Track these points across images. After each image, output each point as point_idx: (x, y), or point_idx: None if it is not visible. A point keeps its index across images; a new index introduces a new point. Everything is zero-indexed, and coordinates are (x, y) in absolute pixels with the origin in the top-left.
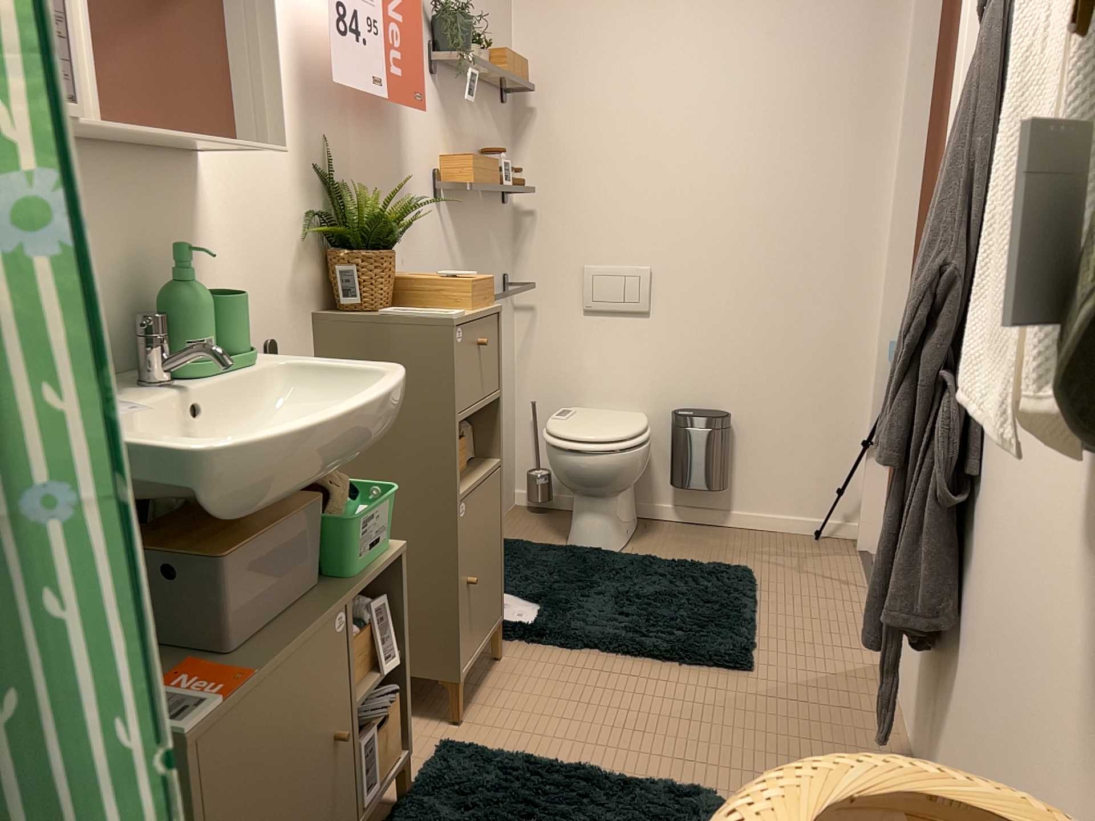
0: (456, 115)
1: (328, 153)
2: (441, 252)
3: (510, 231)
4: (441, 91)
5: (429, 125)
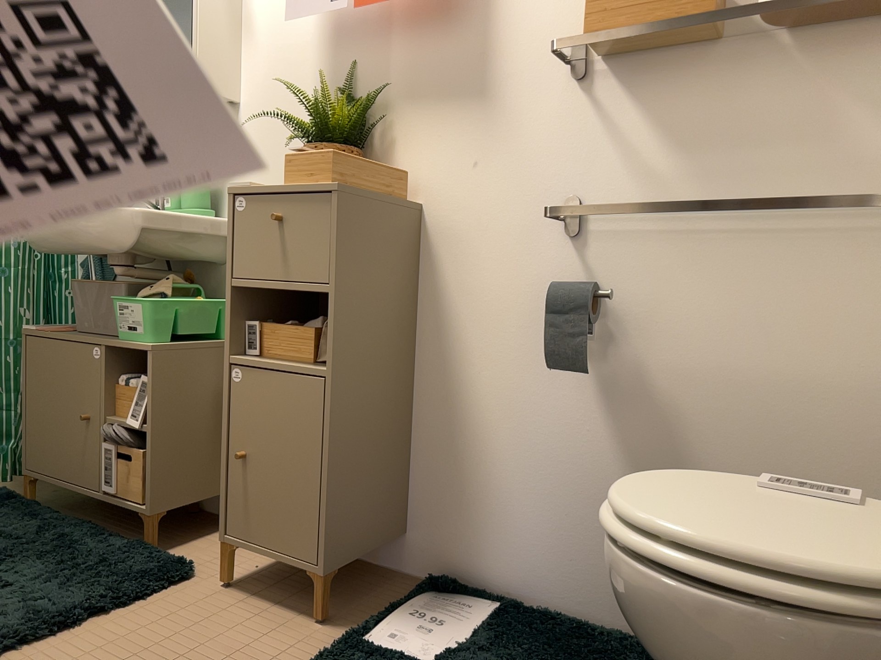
0: None
1: (353, 76)
2: (578, 149)
3: None
4: None
5: None
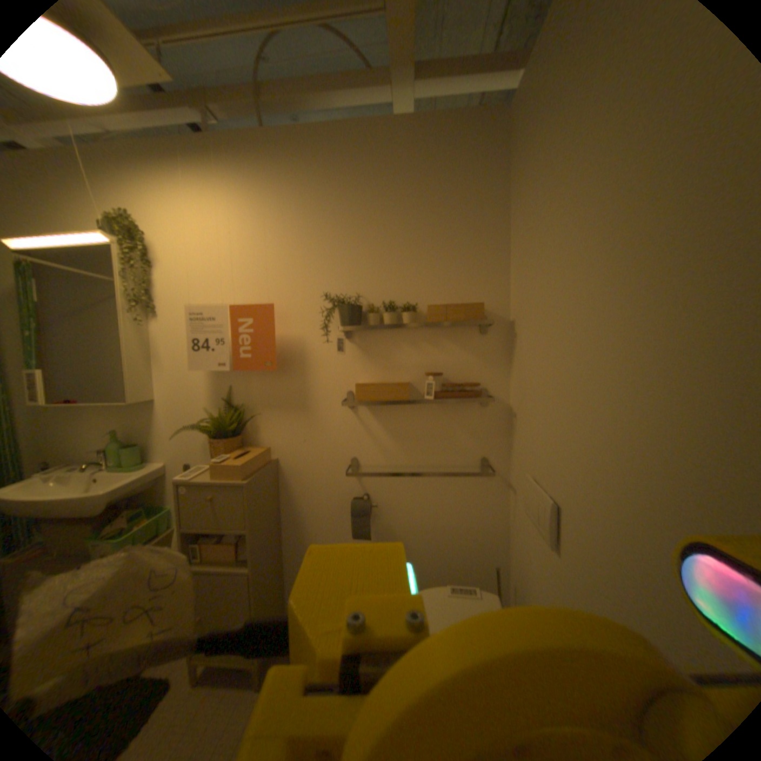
0: (385, 352)
1: (230, 391)
2: (356, 436)
3: (501, 424)
4: (360, 342)
5: (342, 364)
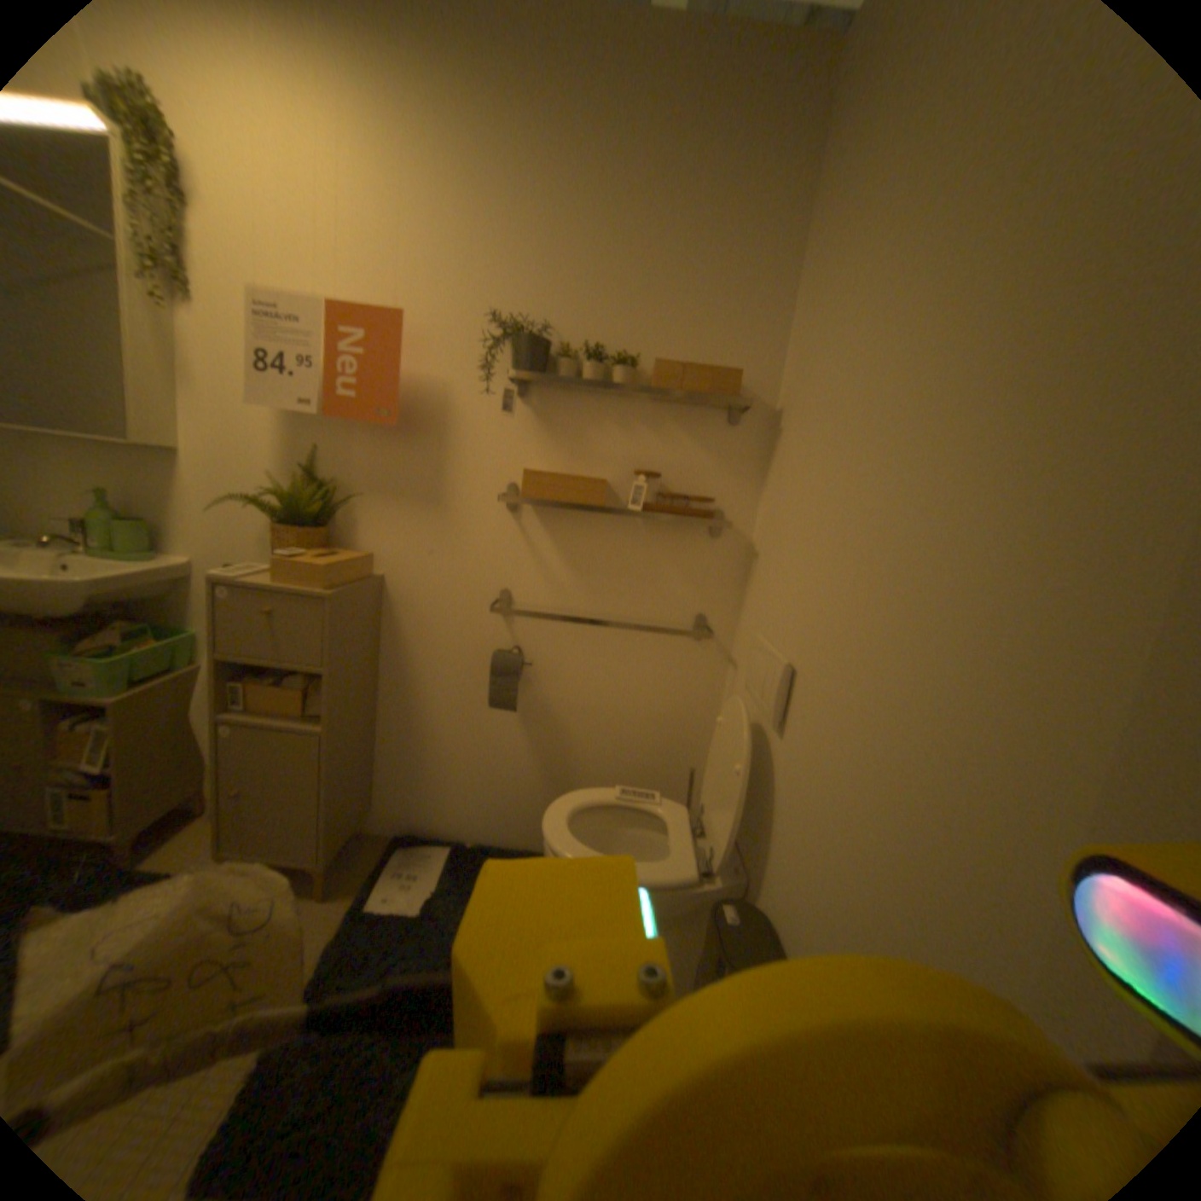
0: (577, 428)
1: (314, 452)
2: (513, 555)
3: (735, 567)
4: (539, 405)
5: (506, 437)
